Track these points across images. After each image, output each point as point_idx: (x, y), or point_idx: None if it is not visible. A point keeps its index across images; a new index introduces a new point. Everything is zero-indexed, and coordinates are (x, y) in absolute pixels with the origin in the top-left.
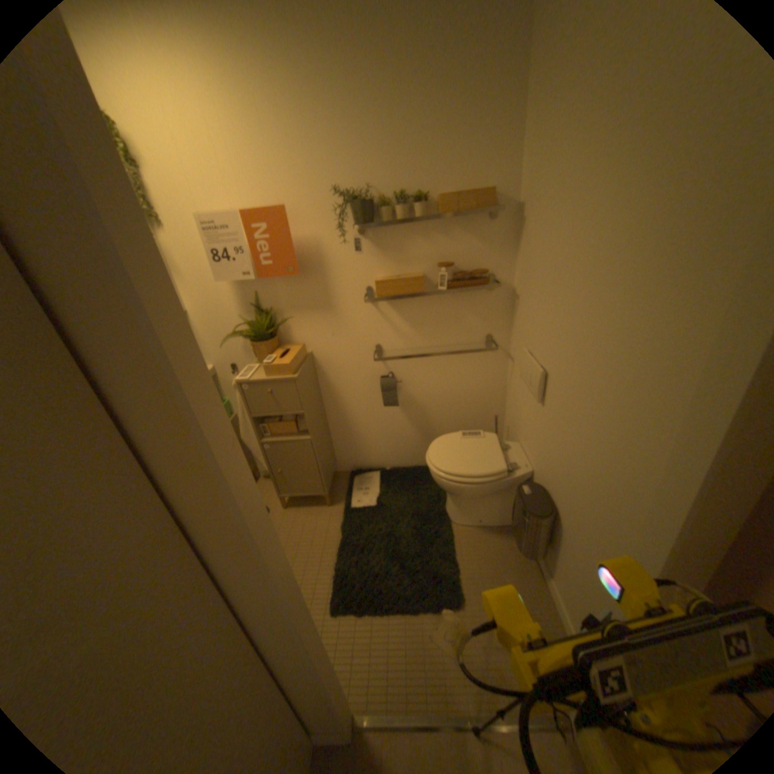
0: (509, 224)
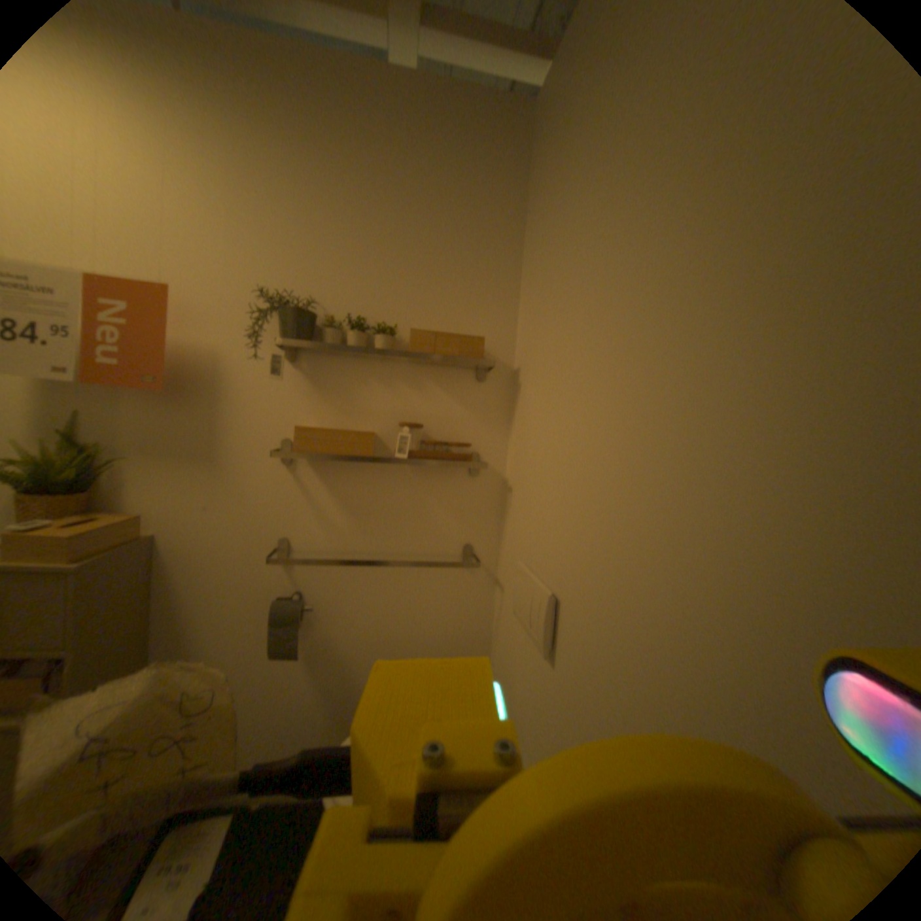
0: (502, 389)
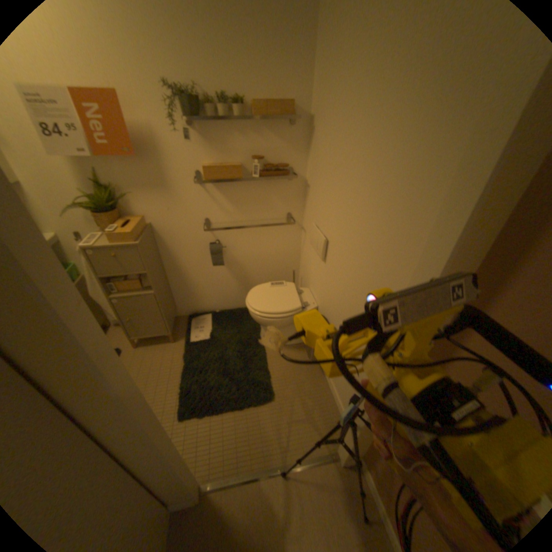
0: (304, 131)
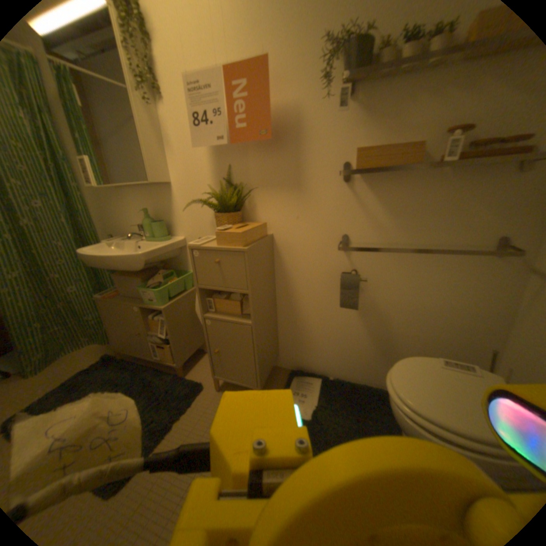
0: None
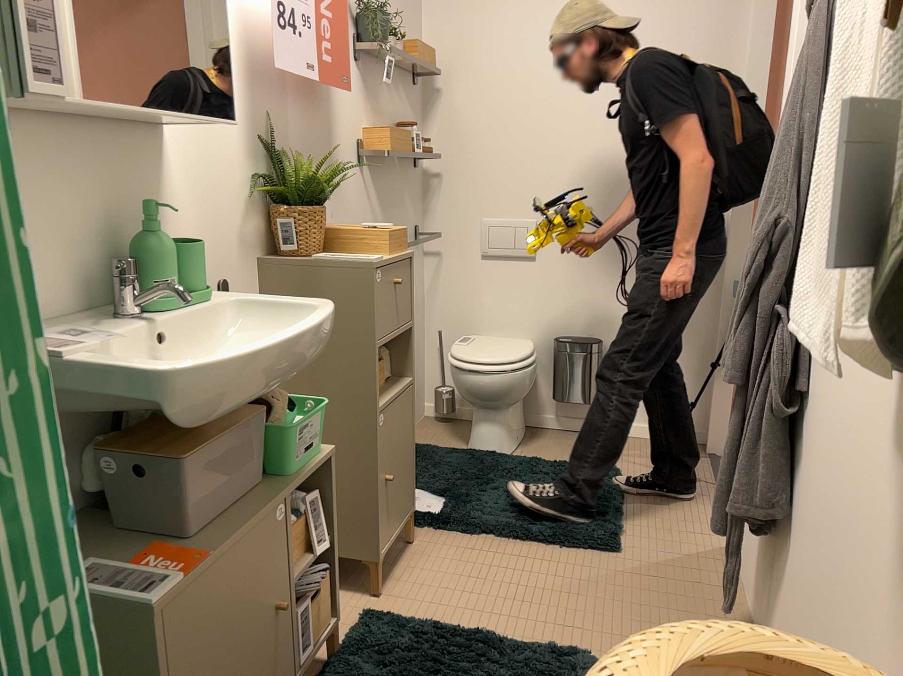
0: (420, 97)
